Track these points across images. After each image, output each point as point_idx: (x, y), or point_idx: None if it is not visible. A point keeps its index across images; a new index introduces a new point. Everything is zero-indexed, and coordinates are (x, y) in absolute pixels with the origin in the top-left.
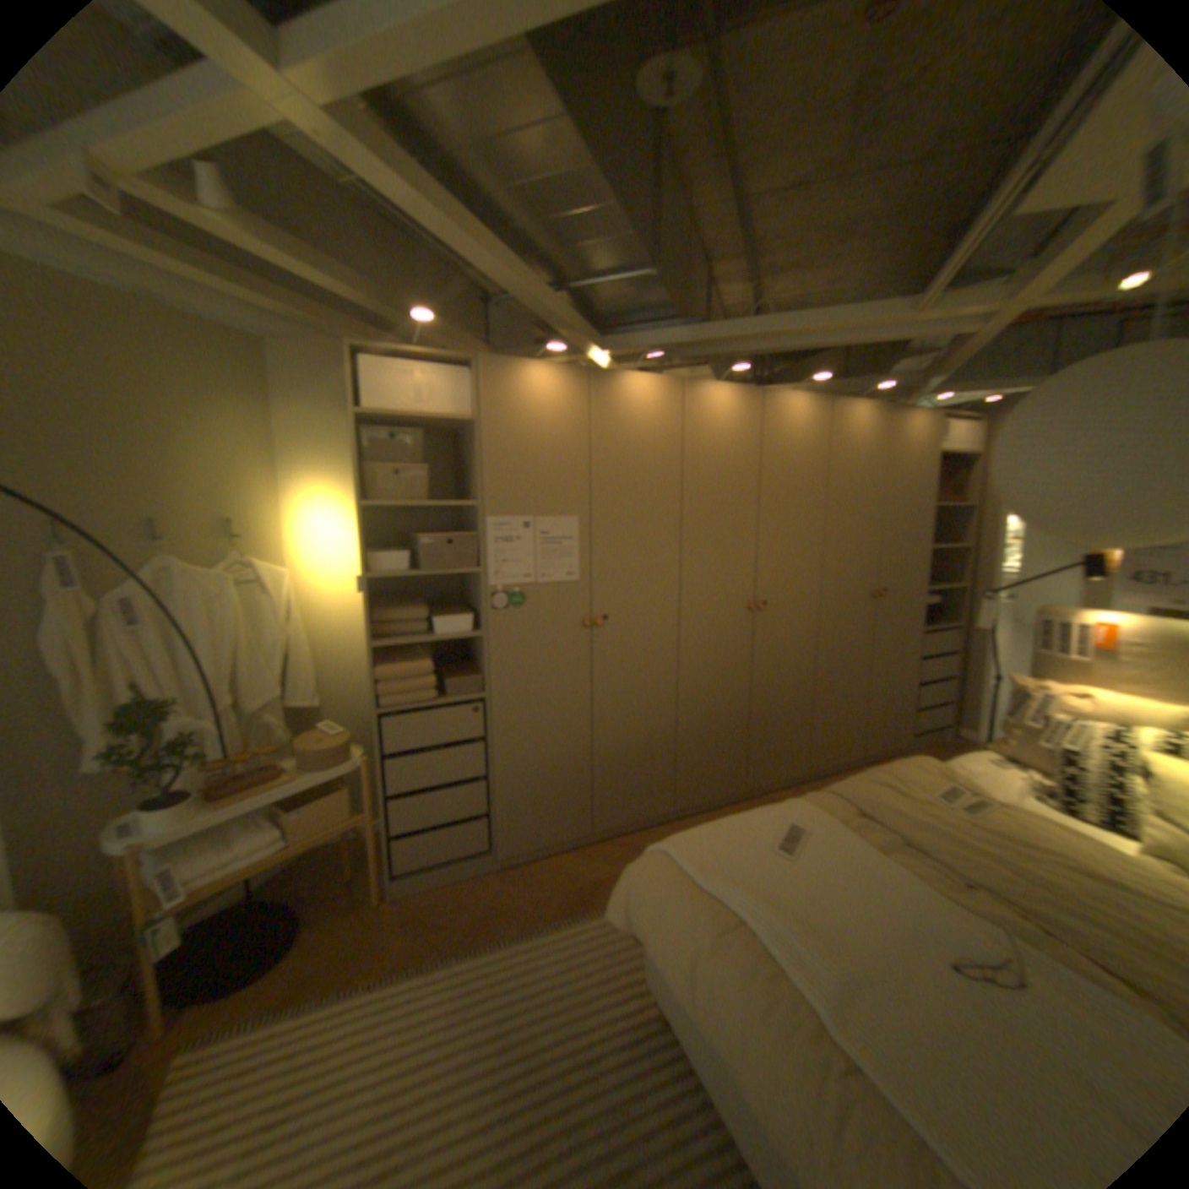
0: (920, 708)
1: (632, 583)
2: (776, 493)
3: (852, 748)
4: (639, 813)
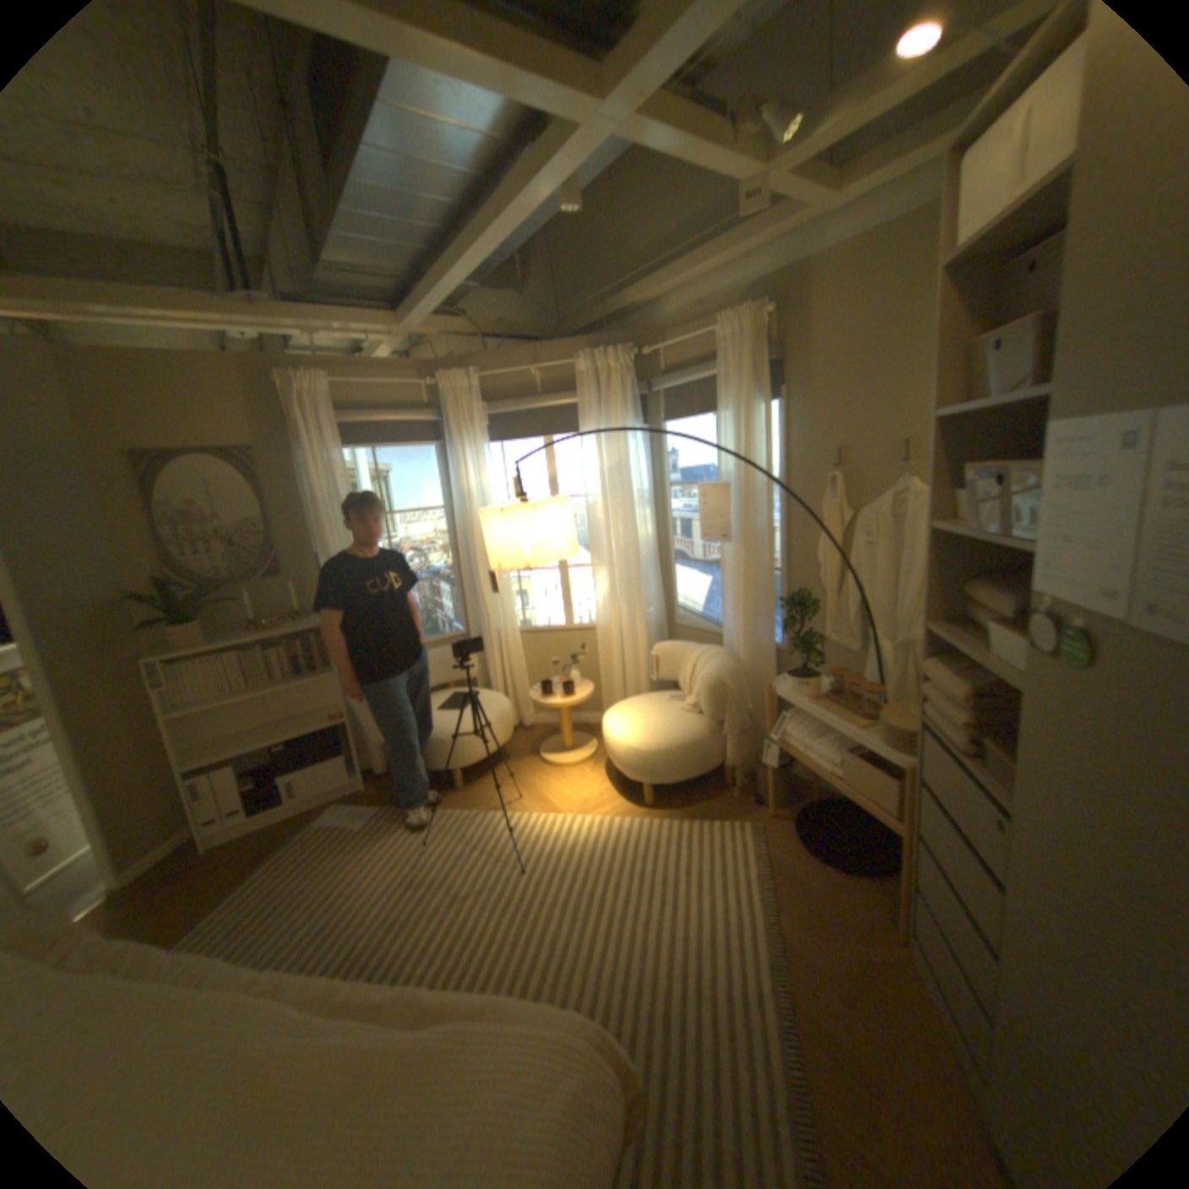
0: None
1: None
2: None
3: None
4: None
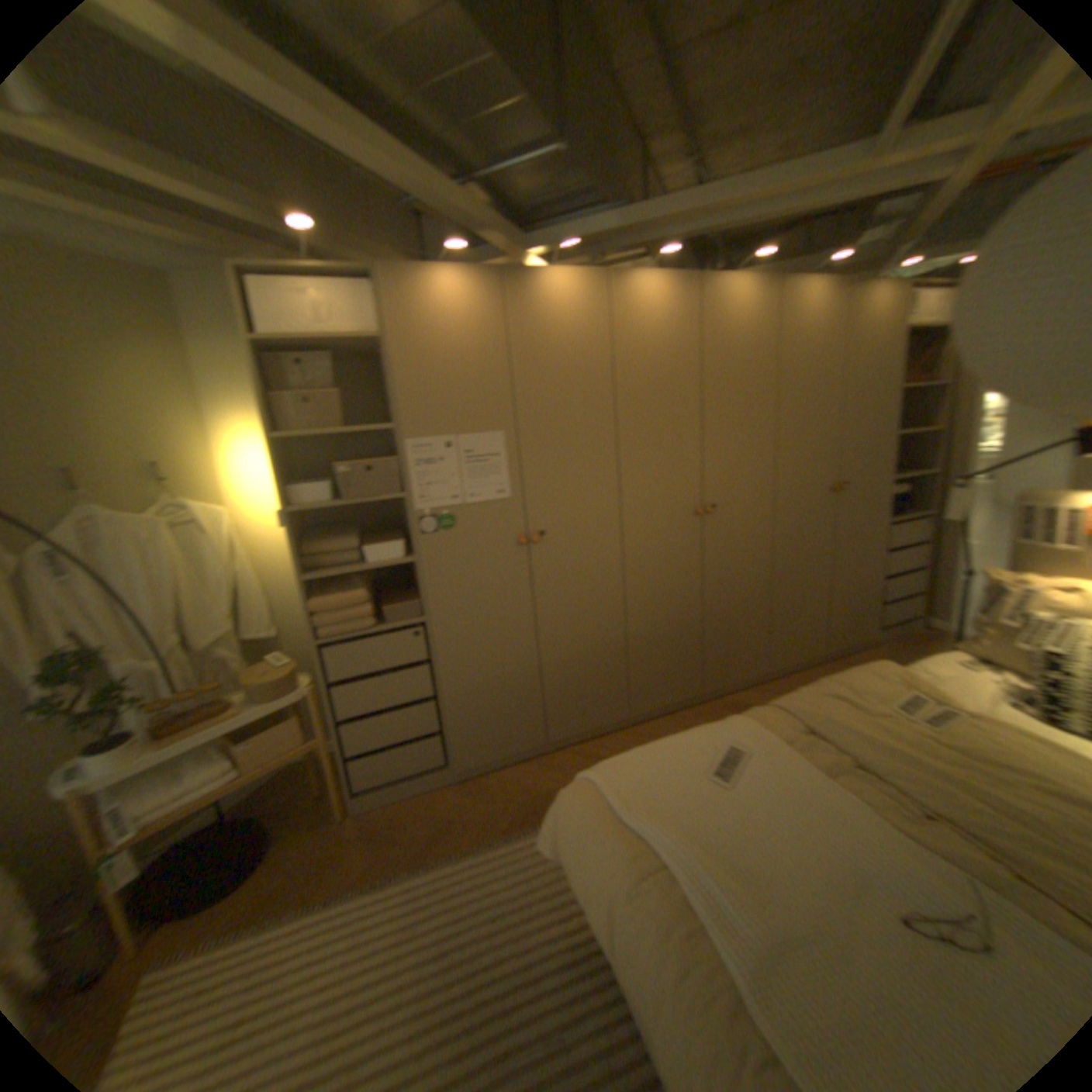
0: (888, 601)
1: (569, 496)
2: (721, 387)
3: (815, 646)
4: (594, 721)
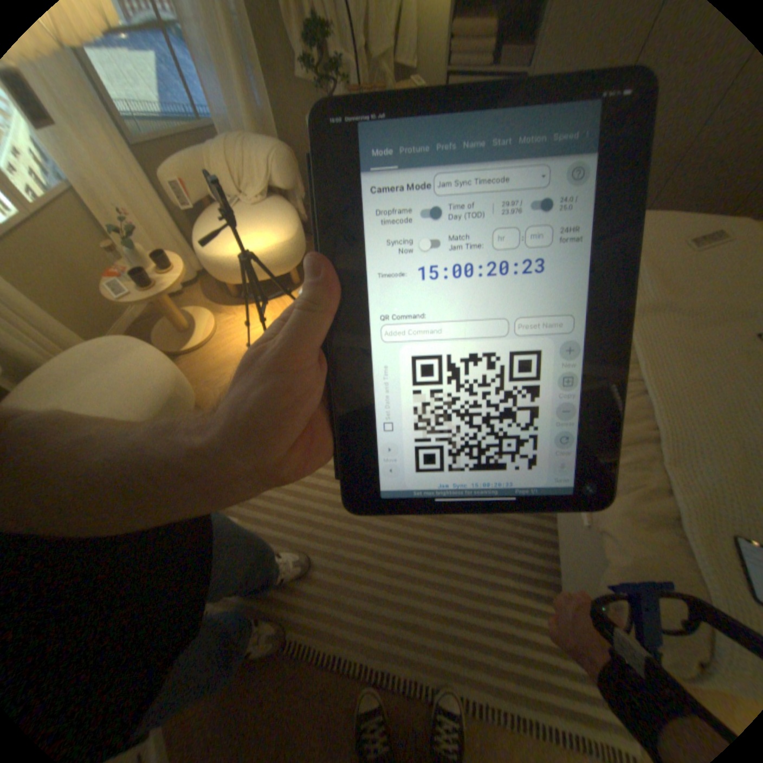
0: None
1: None
2: None
3: None
4: None
